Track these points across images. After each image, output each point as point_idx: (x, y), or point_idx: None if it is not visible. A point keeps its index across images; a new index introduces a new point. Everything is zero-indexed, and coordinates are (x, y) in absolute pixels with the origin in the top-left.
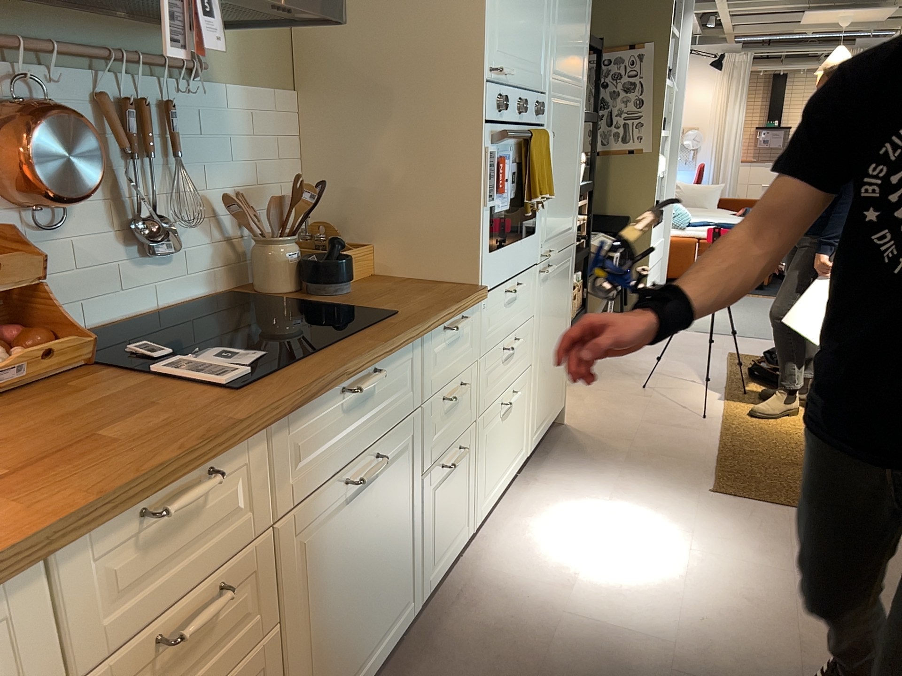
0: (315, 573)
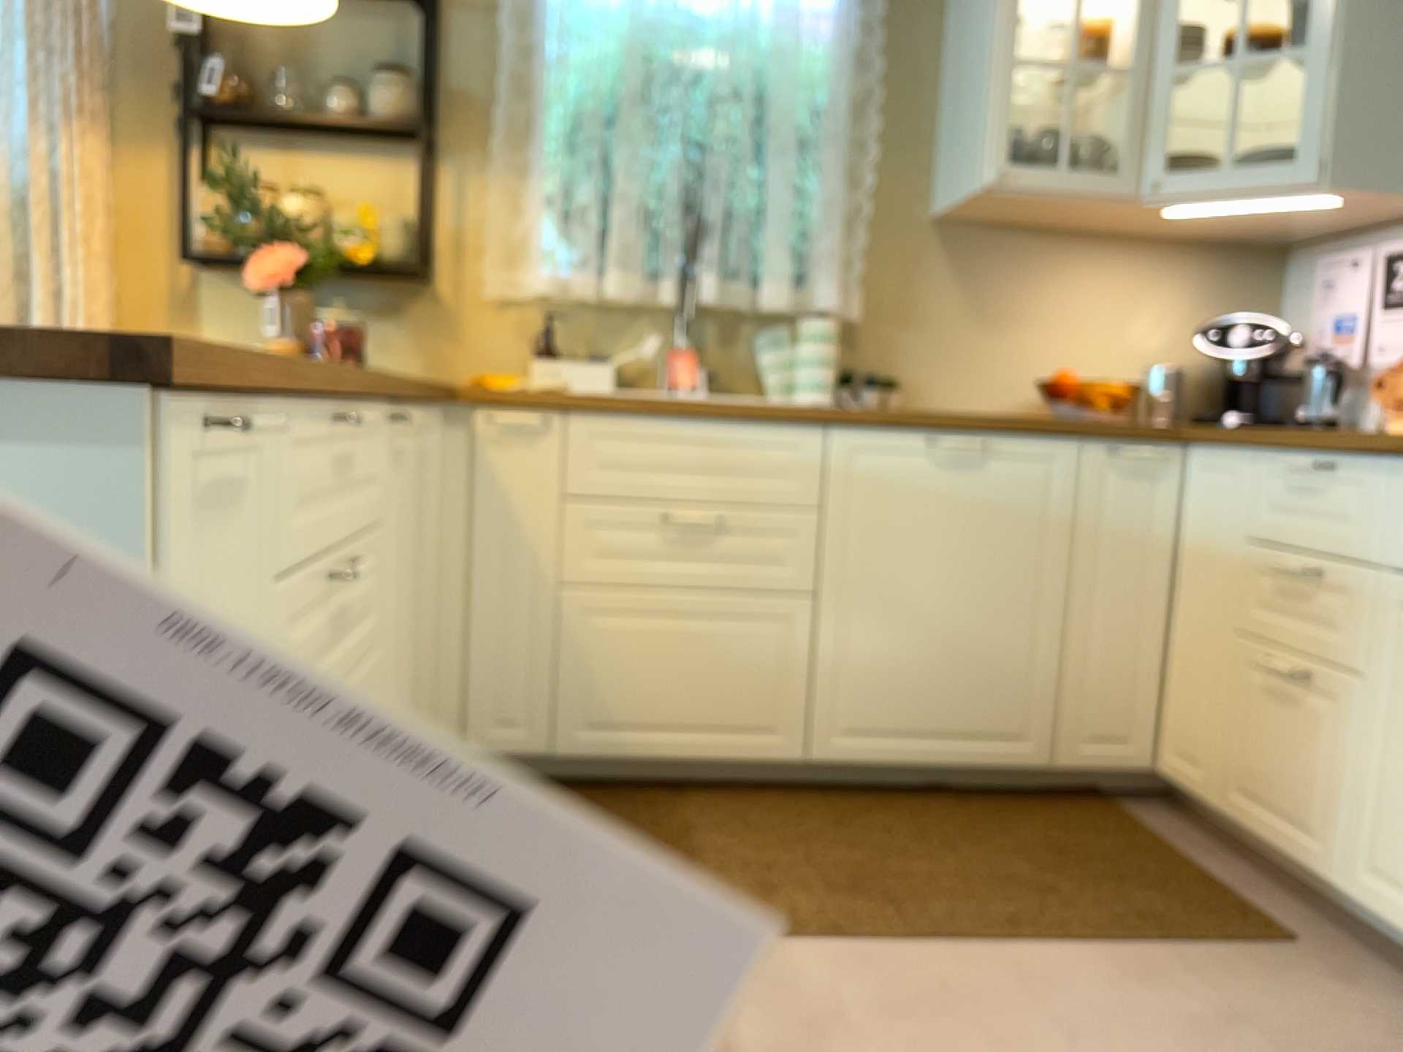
0: None
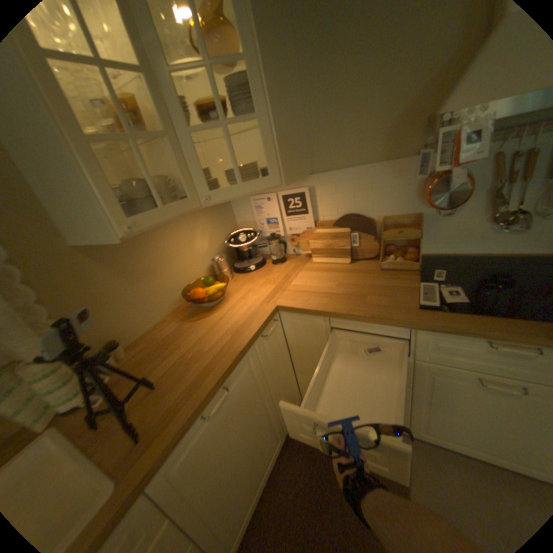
0: (444, 393)
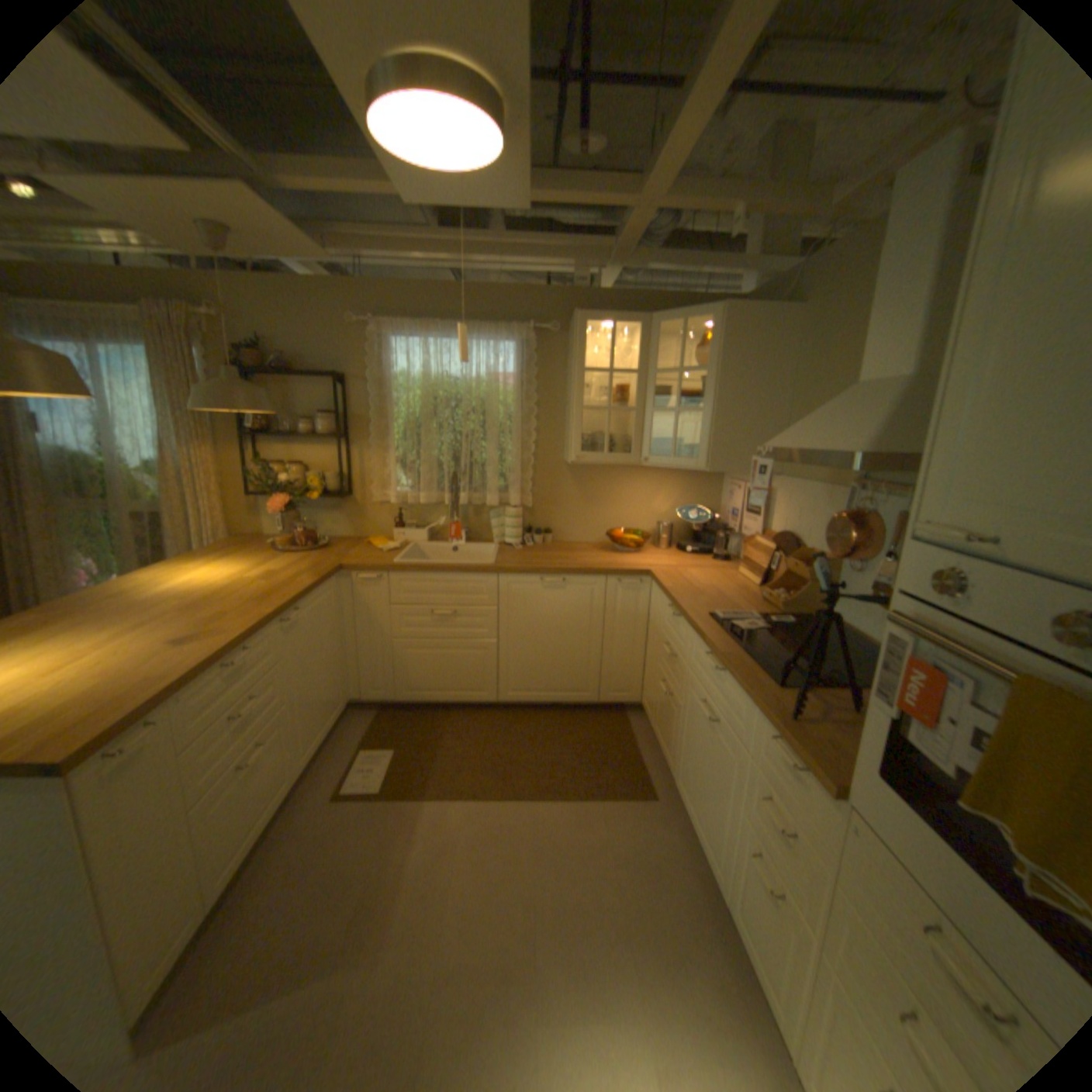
0: (692, 717)
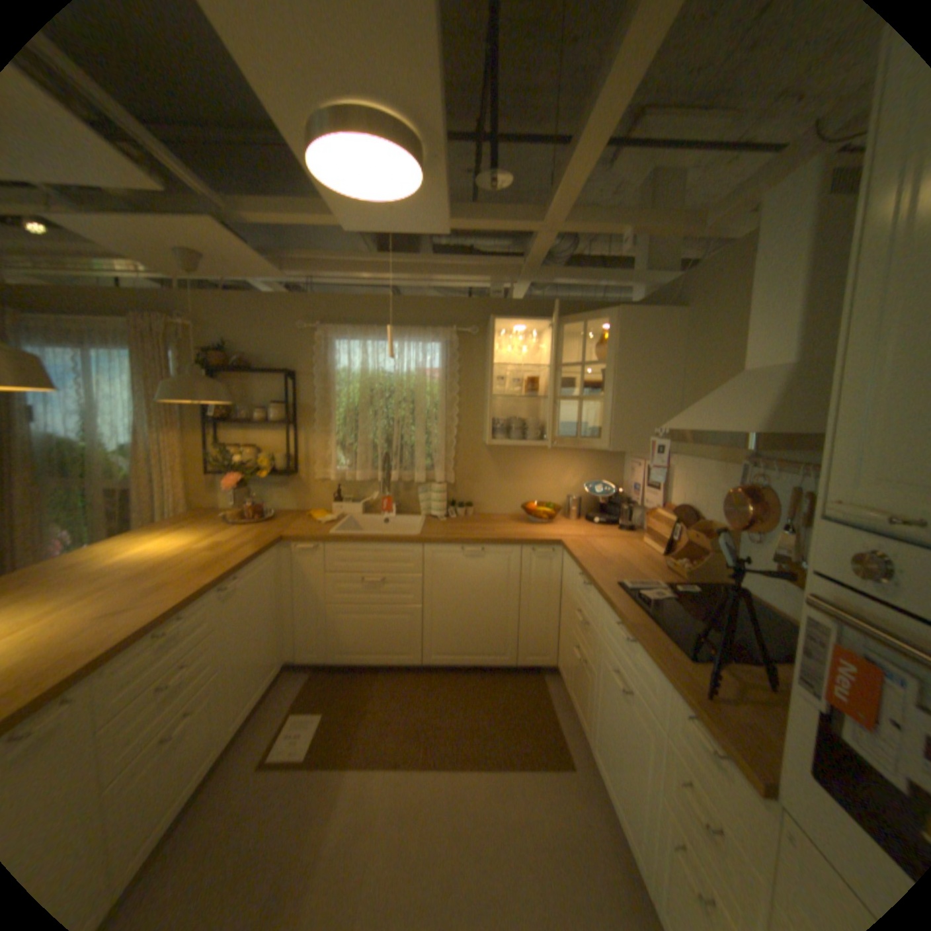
0: (606, 686)
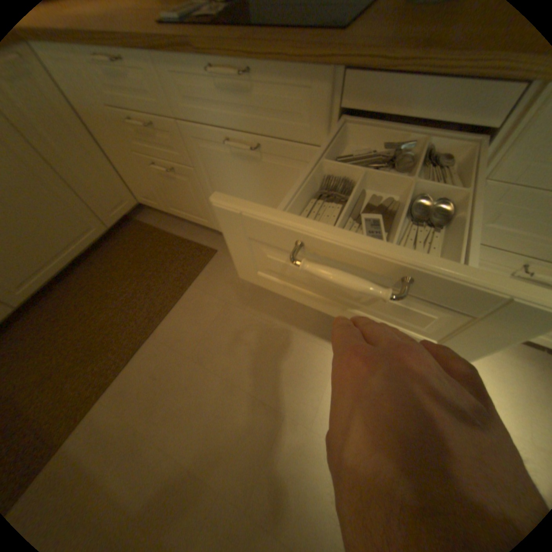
0: (211, 168)
